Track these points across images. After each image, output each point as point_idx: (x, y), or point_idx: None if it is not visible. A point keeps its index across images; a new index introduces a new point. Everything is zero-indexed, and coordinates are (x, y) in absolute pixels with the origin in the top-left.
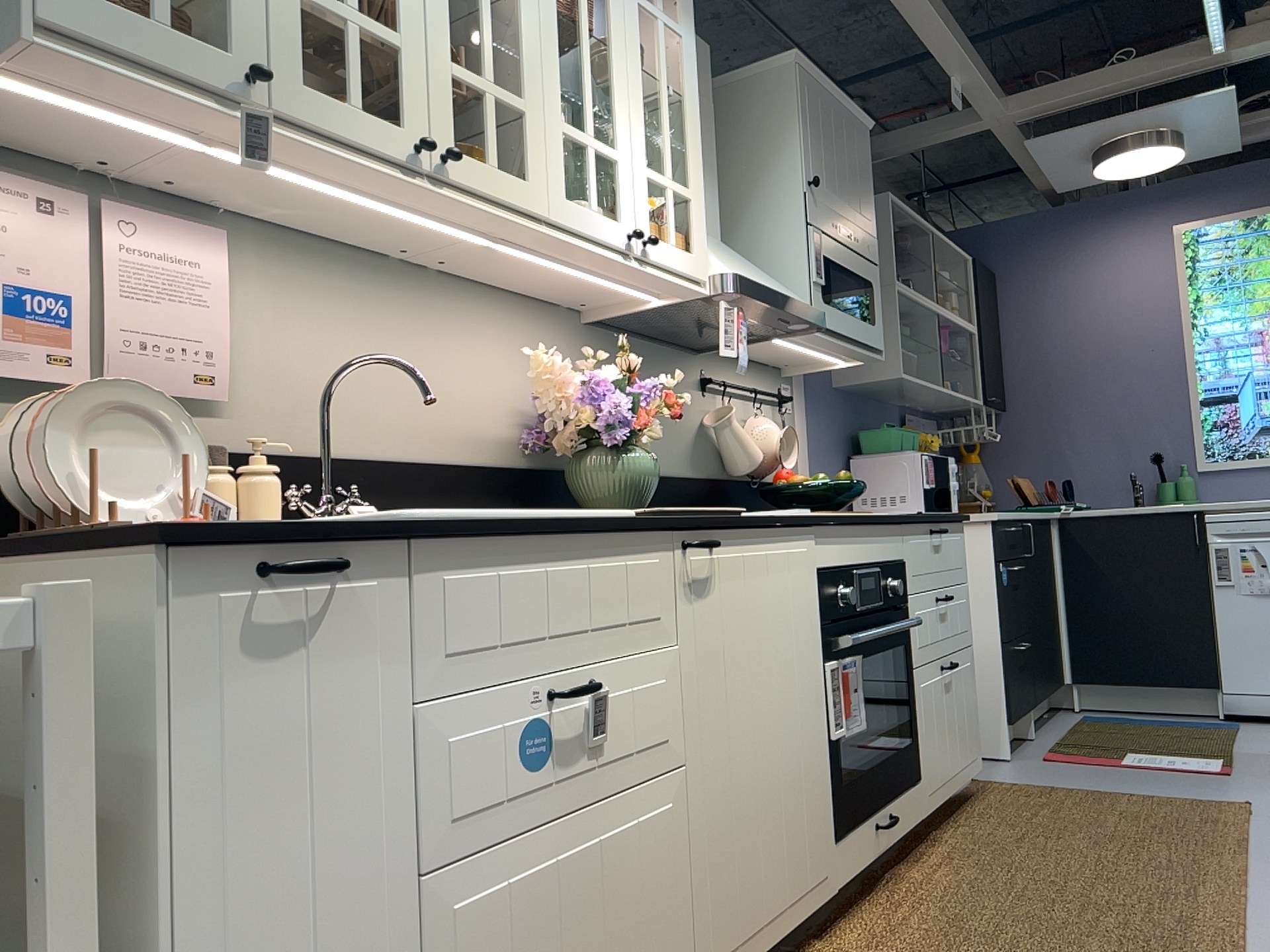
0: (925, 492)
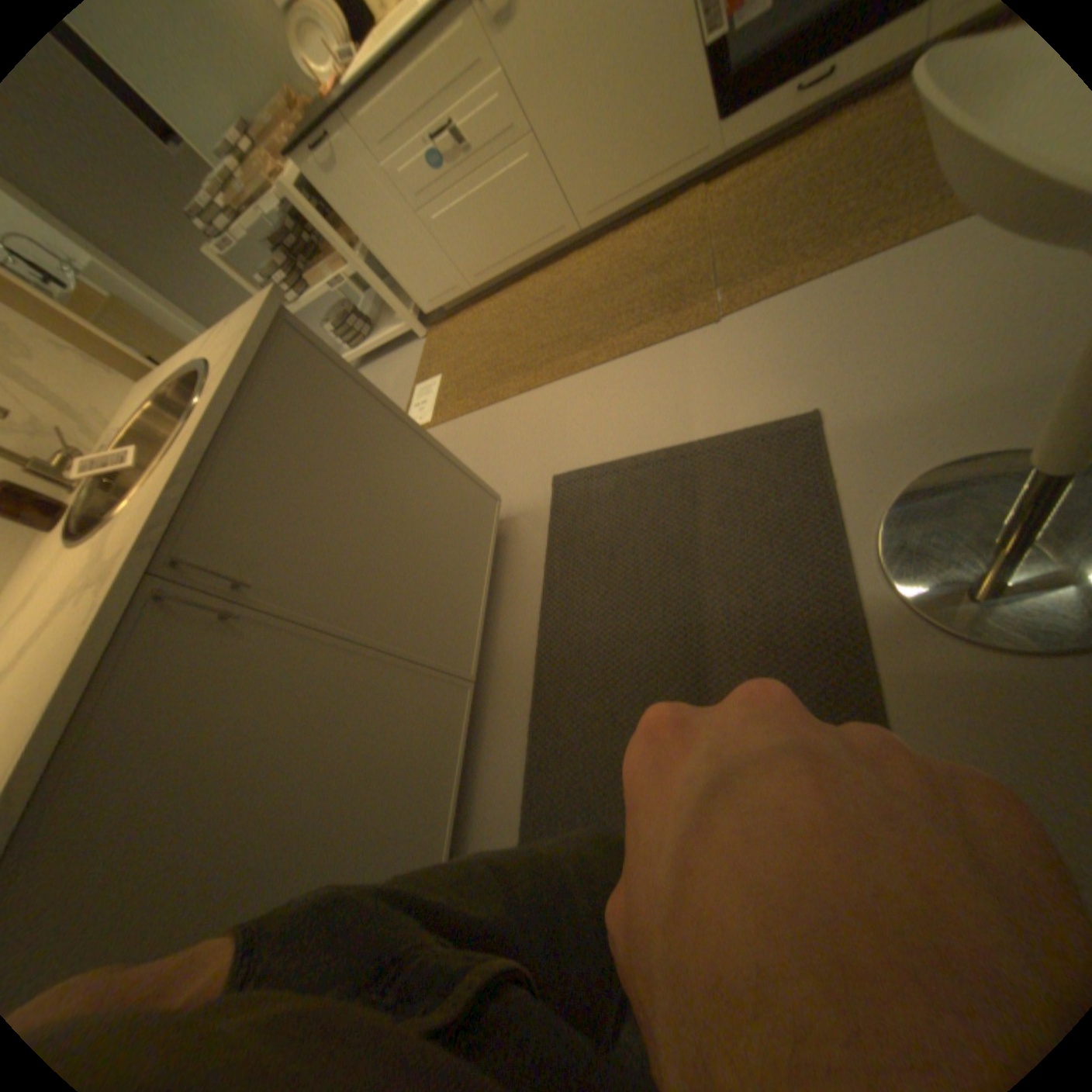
0: None
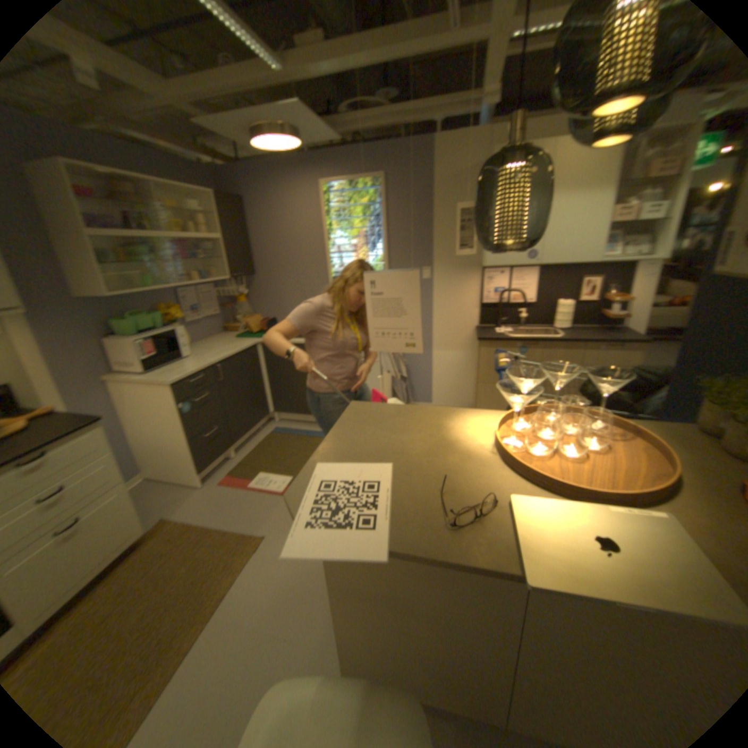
0: (140, 361)
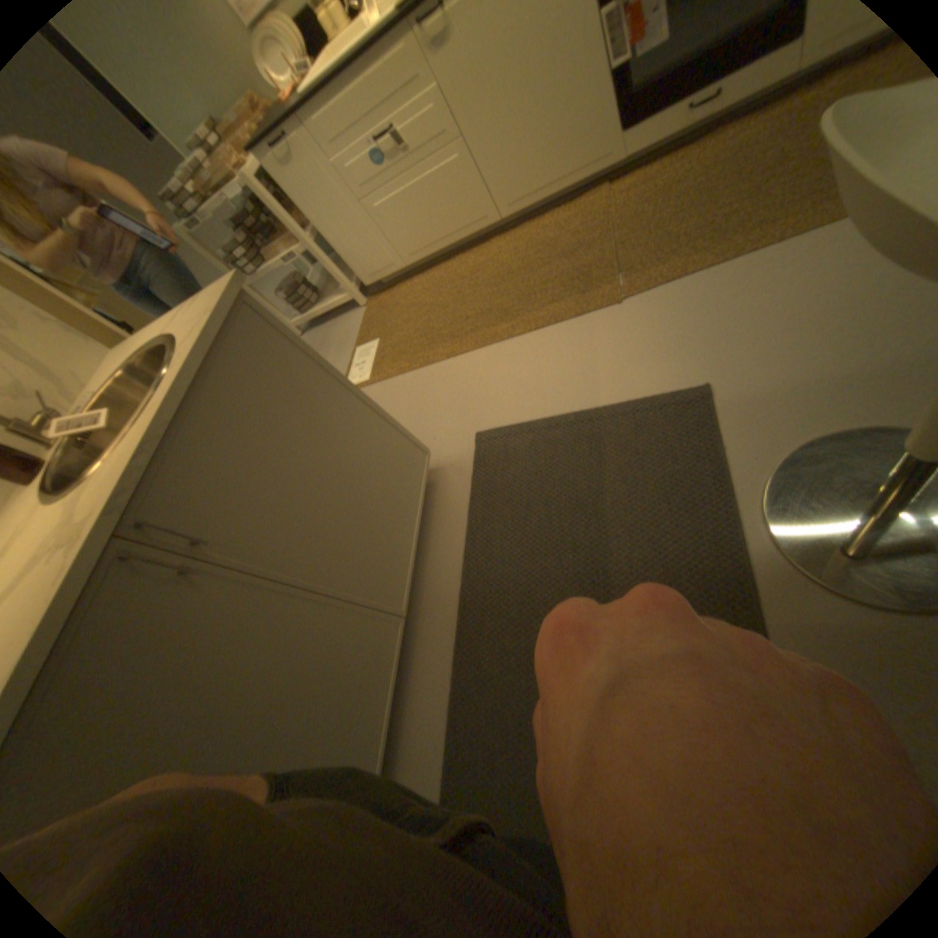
0: None
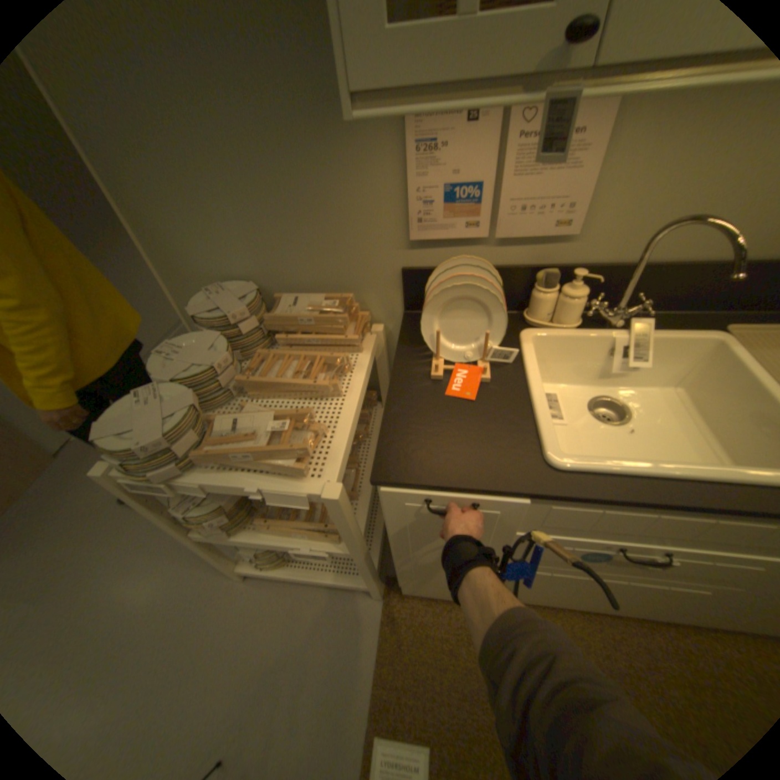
0: None
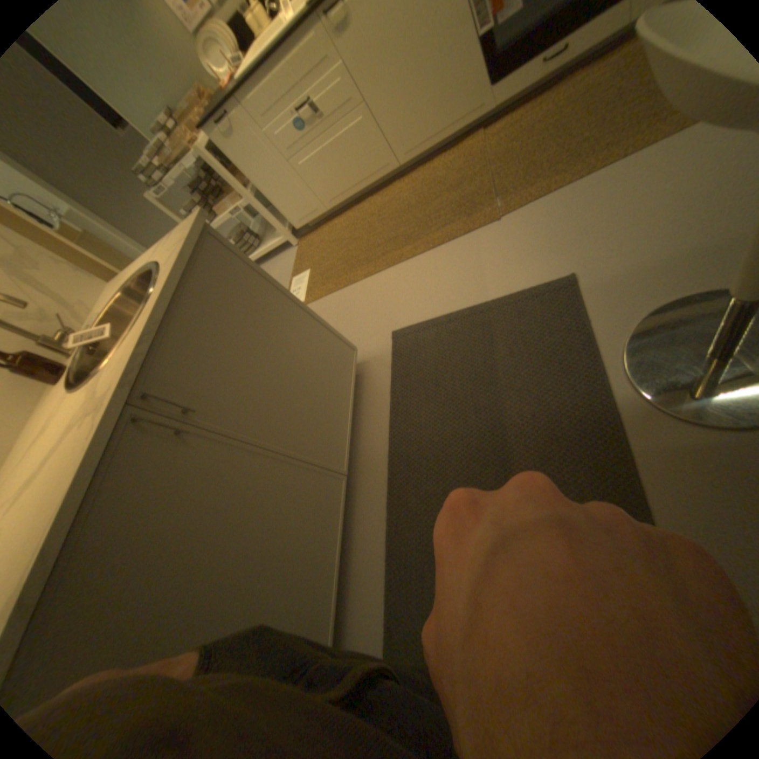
0: None
